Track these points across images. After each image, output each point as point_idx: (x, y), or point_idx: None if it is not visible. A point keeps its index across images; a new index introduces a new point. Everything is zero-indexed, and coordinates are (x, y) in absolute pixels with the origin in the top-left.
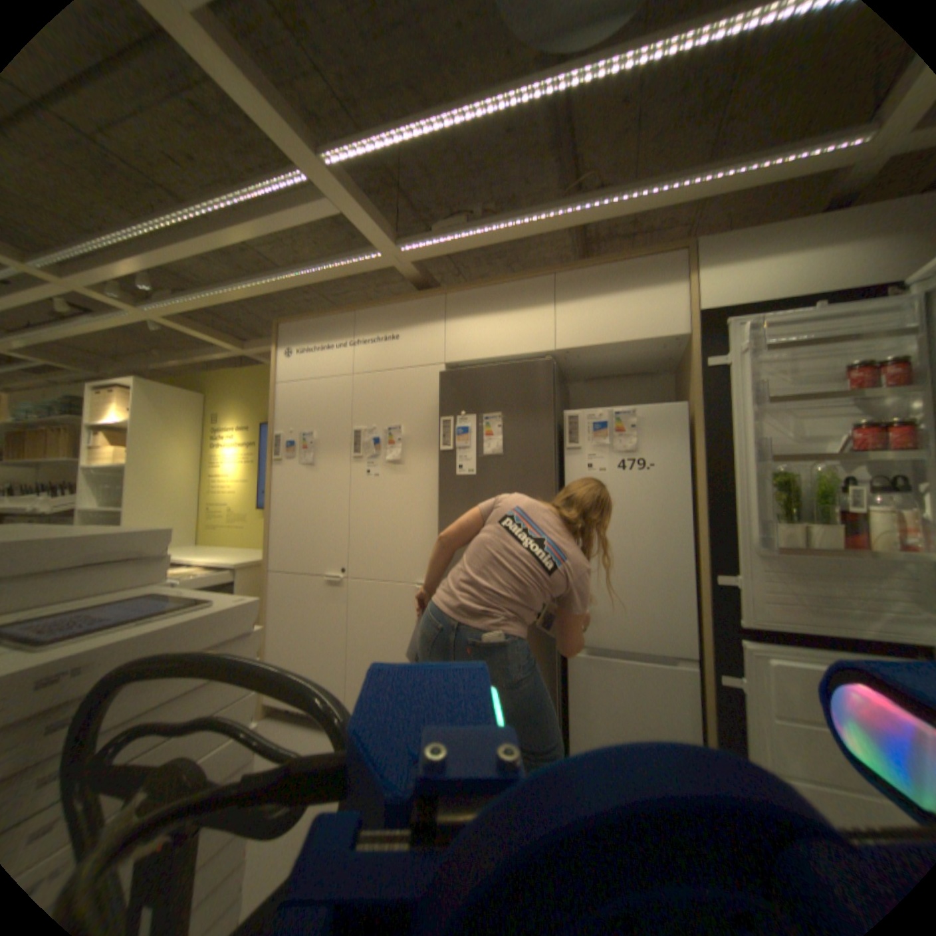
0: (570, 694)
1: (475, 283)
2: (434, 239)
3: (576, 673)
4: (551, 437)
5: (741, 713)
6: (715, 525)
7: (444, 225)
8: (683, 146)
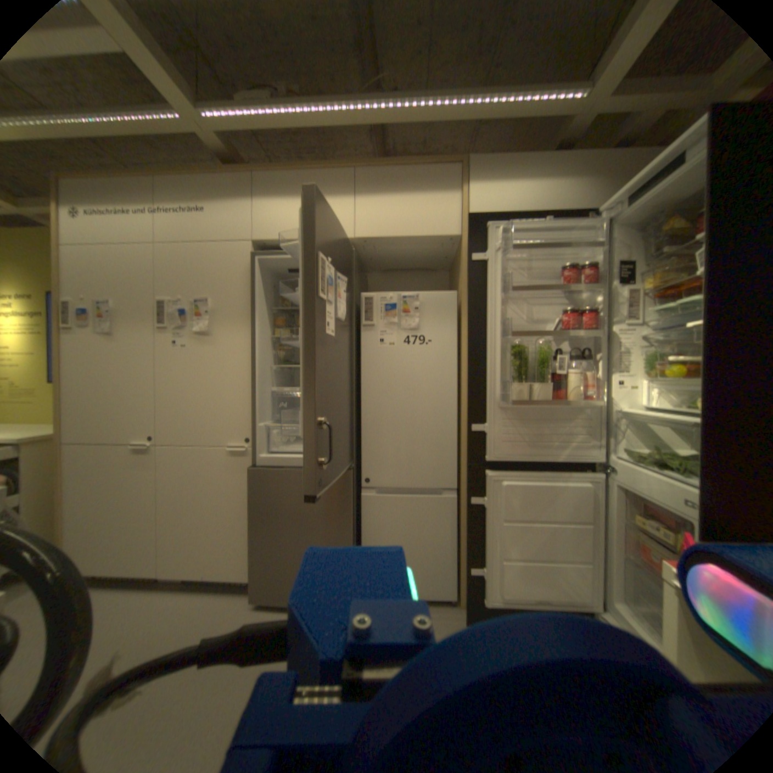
0: (362, 526)
1: (281, 165)
2: (237, 110)
3: (367, 509)
4: (350, 315)
5: (482, 522)
6: (472, 387)
7: (249, 99)
8: (461, 72)
